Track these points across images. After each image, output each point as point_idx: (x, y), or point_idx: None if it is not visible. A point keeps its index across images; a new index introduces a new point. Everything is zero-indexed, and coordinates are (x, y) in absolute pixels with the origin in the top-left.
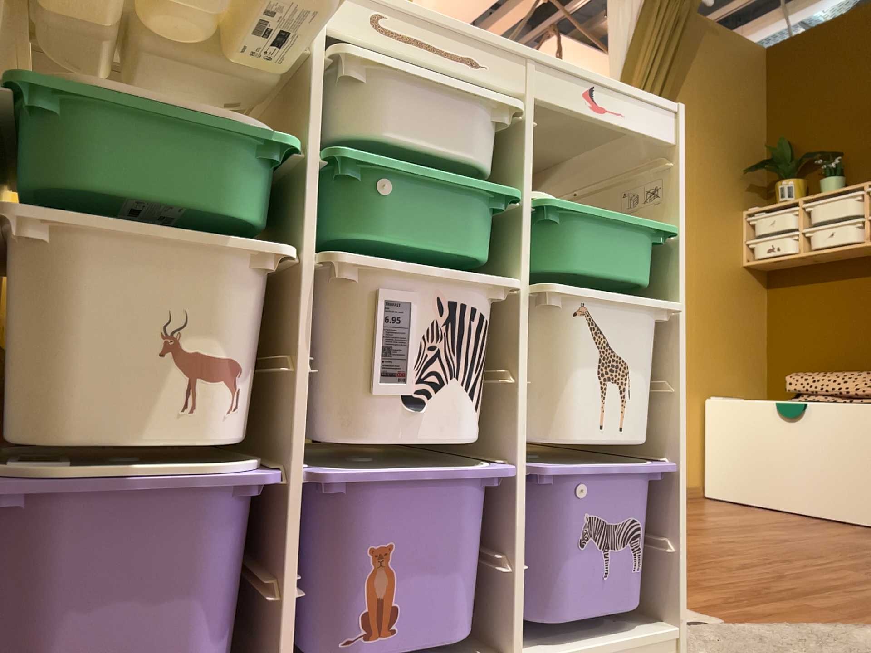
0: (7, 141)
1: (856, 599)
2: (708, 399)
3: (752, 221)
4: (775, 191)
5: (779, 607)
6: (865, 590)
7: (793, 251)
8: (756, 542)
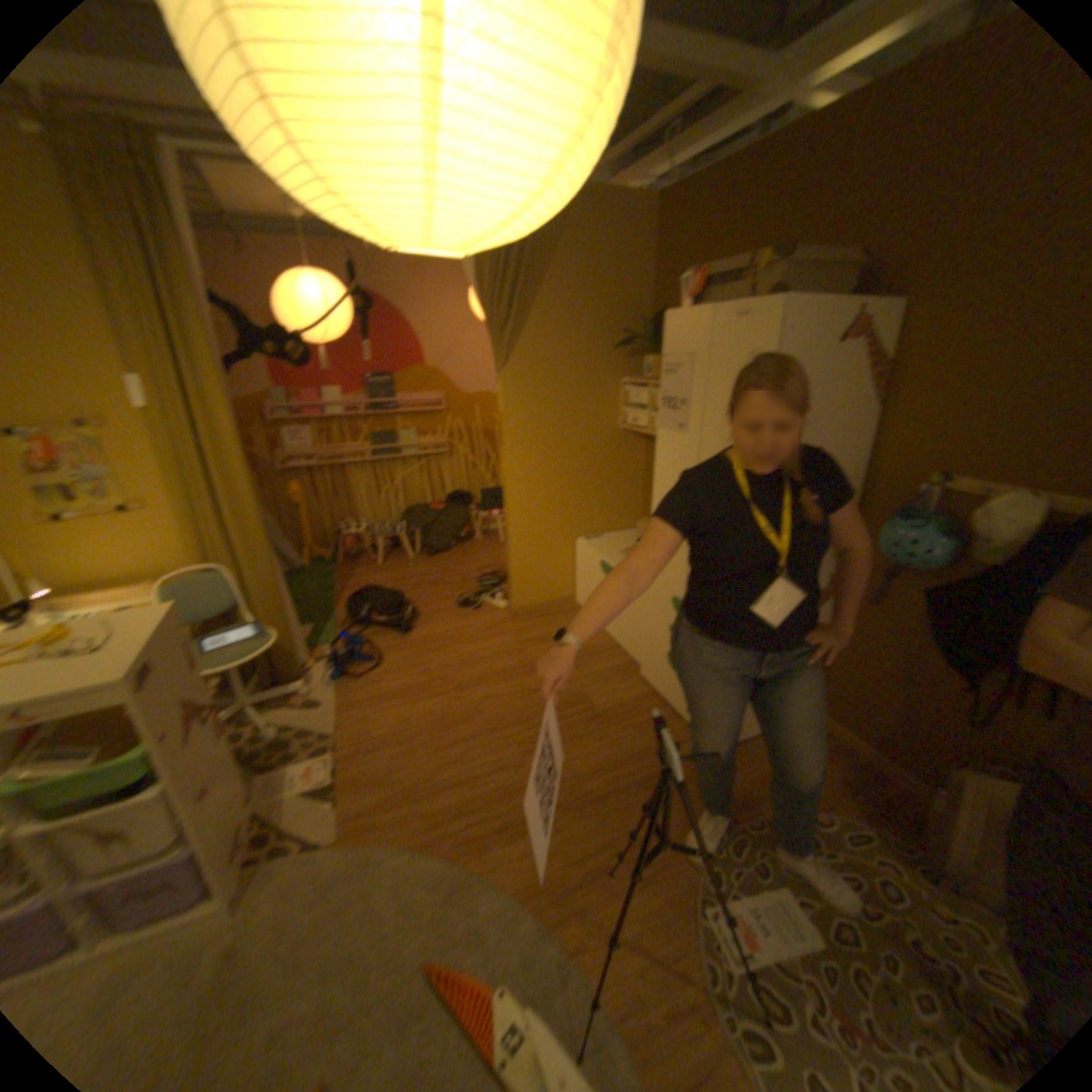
0: None
1: (458, 809)
2: (576, 545)
3: (628, 391)
4: (645, 365)
5: (392, 824)
6: (482, 793)
7: (647, 428)
8: (508, 704)
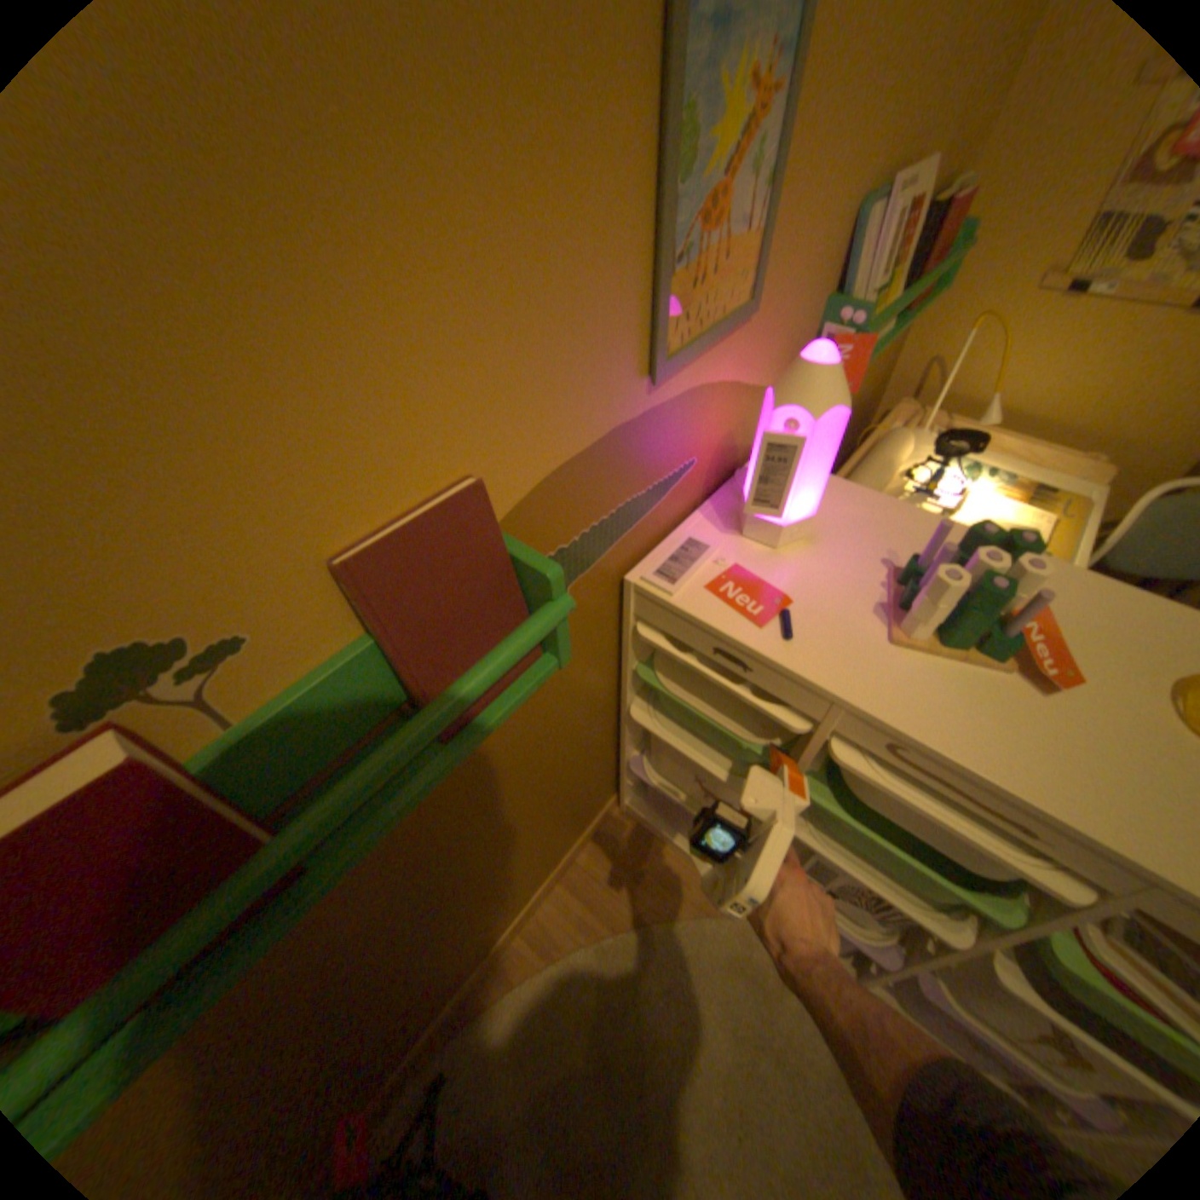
0: (635, 678)
1: None
2: None
3: None
4: None
5: None
6: None
7: None
8: None
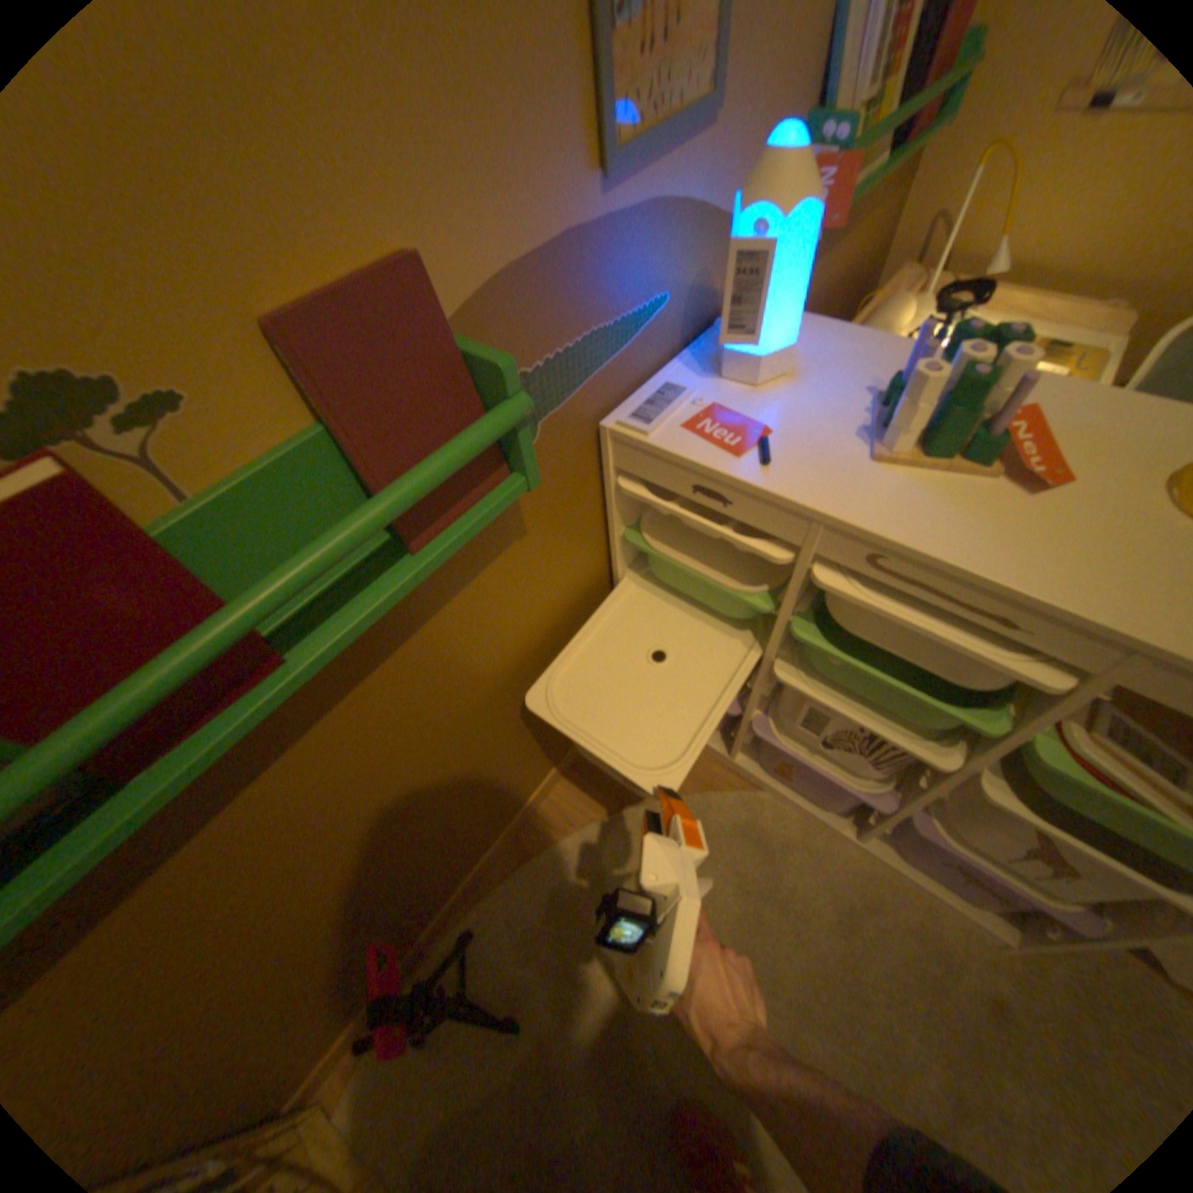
0: (624, 548)
1: None
2: None
3: None
4: None
5: None
6: None
7: None
8: None
